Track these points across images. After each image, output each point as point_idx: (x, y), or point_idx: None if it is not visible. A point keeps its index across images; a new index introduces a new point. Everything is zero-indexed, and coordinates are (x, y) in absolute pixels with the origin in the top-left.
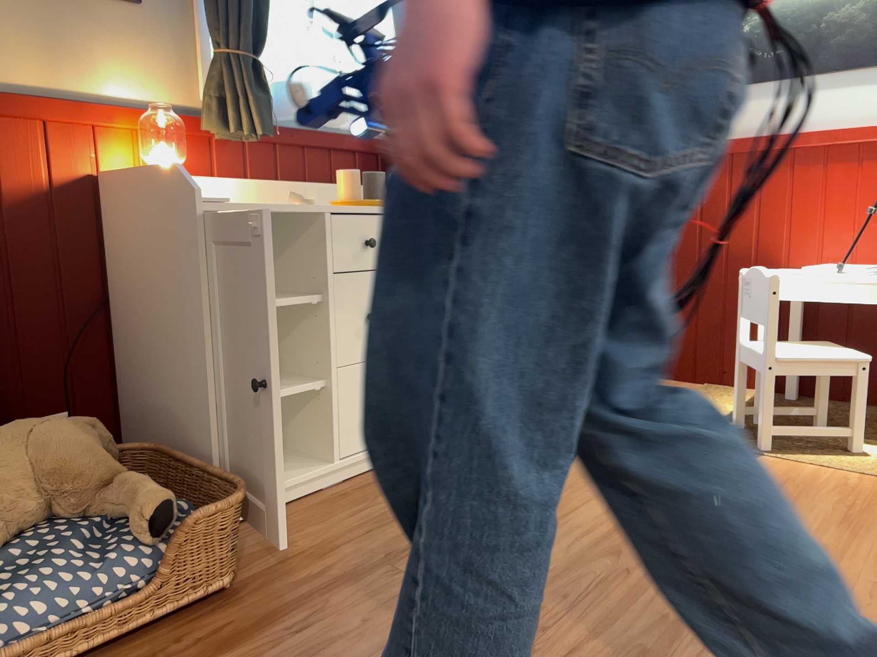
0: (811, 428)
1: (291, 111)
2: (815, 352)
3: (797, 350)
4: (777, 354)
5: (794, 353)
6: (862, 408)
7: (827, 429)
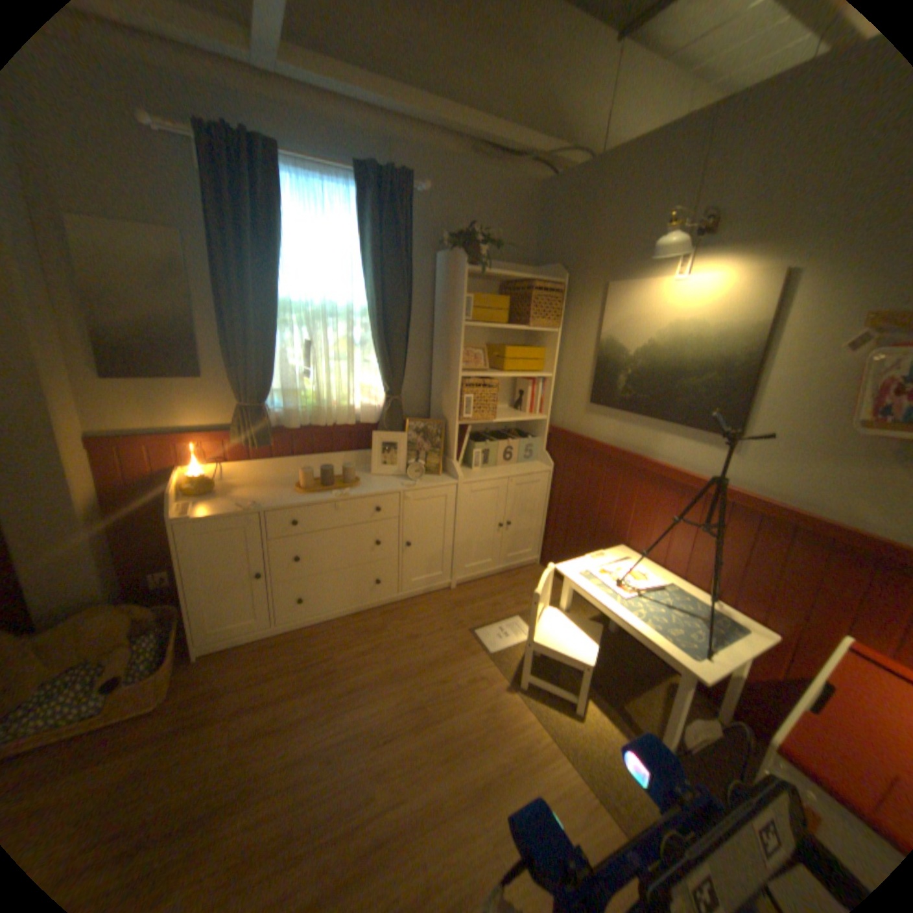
0: (553, 691)
1: (289, 426)
2: (569, 644)
3: (560, 637)
4: (539, 638)
5: (552, 640)
6: (585, 694)
7: (562, 696)
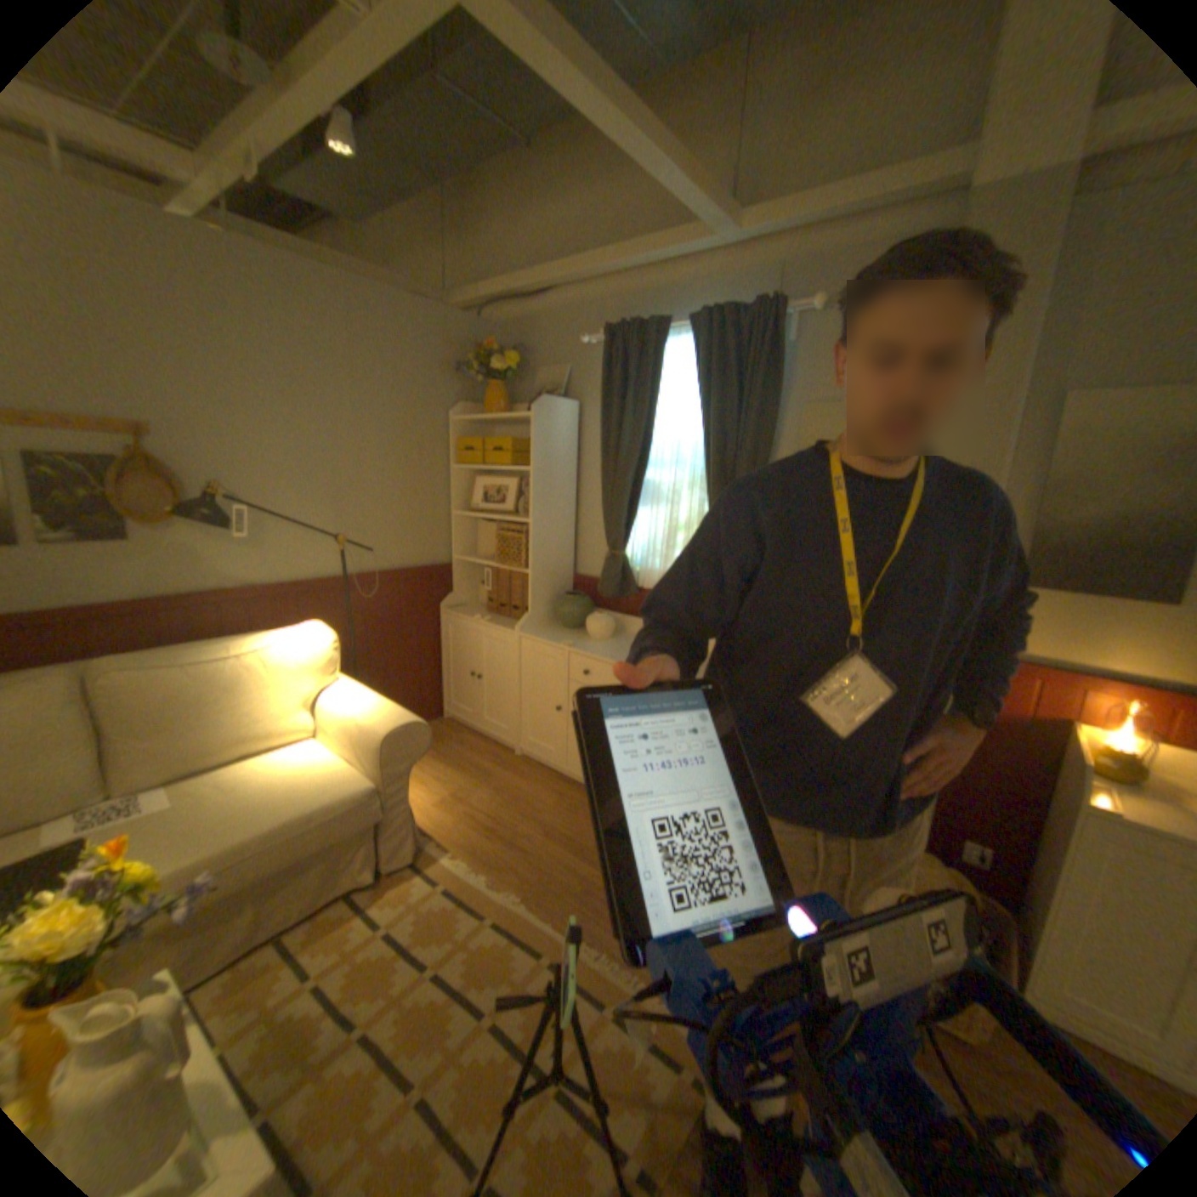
0: None
1: None
2: None
3: None
4: None
5: None
6: None
7: None
